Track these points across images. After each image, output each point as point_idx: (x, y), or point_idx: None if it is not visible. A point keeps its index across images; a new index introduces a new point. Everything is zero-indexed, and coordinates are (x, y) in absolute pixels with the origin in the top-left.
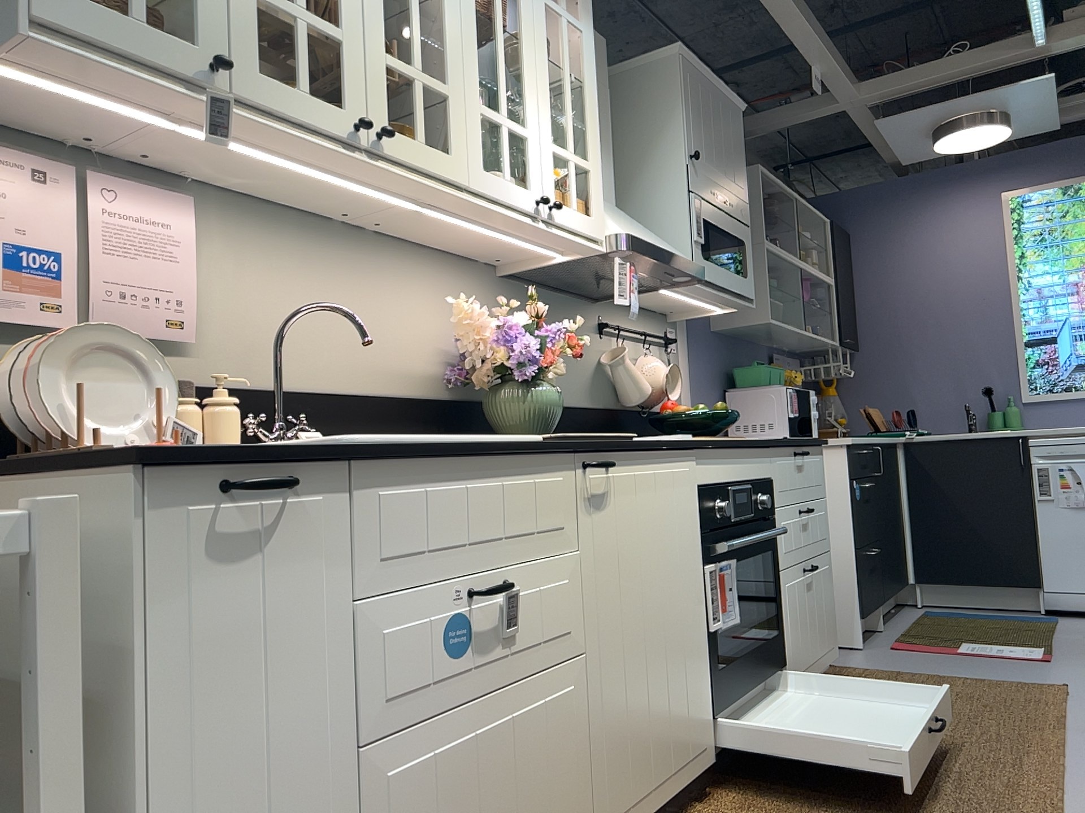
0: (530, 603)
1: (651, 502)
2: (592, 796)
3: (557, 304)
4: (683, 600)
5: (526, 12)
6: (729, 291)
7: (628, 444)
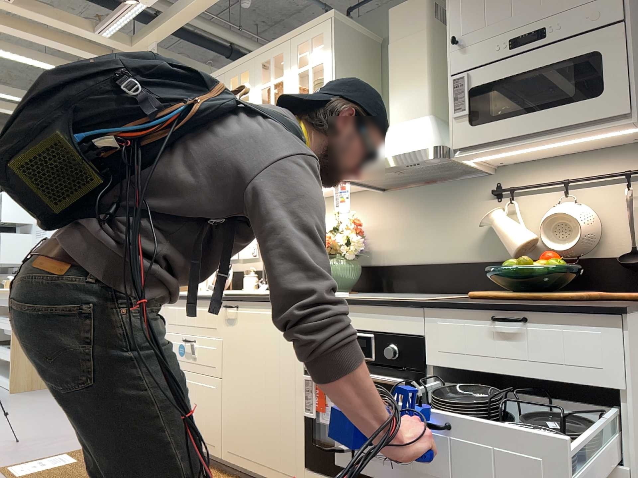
0: (201, 350)
1: (260, 327)
2: (221, 433)
3: (436, 192)
4: (281, 386)
5: (285, 90)
6: (544, 132)
7: (245, 298)
